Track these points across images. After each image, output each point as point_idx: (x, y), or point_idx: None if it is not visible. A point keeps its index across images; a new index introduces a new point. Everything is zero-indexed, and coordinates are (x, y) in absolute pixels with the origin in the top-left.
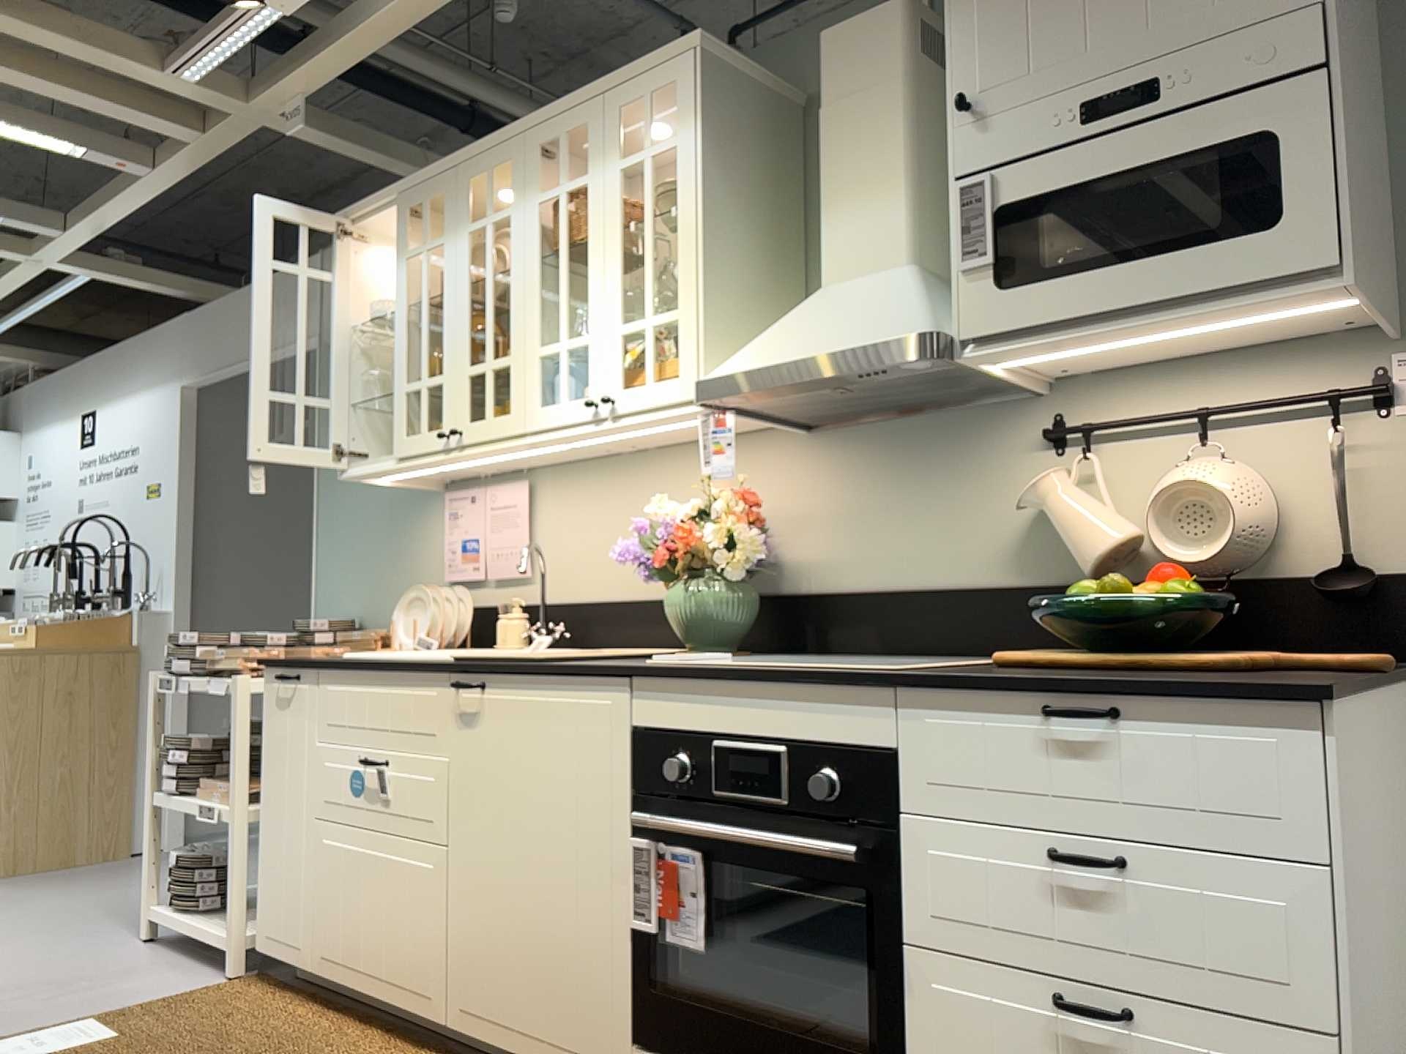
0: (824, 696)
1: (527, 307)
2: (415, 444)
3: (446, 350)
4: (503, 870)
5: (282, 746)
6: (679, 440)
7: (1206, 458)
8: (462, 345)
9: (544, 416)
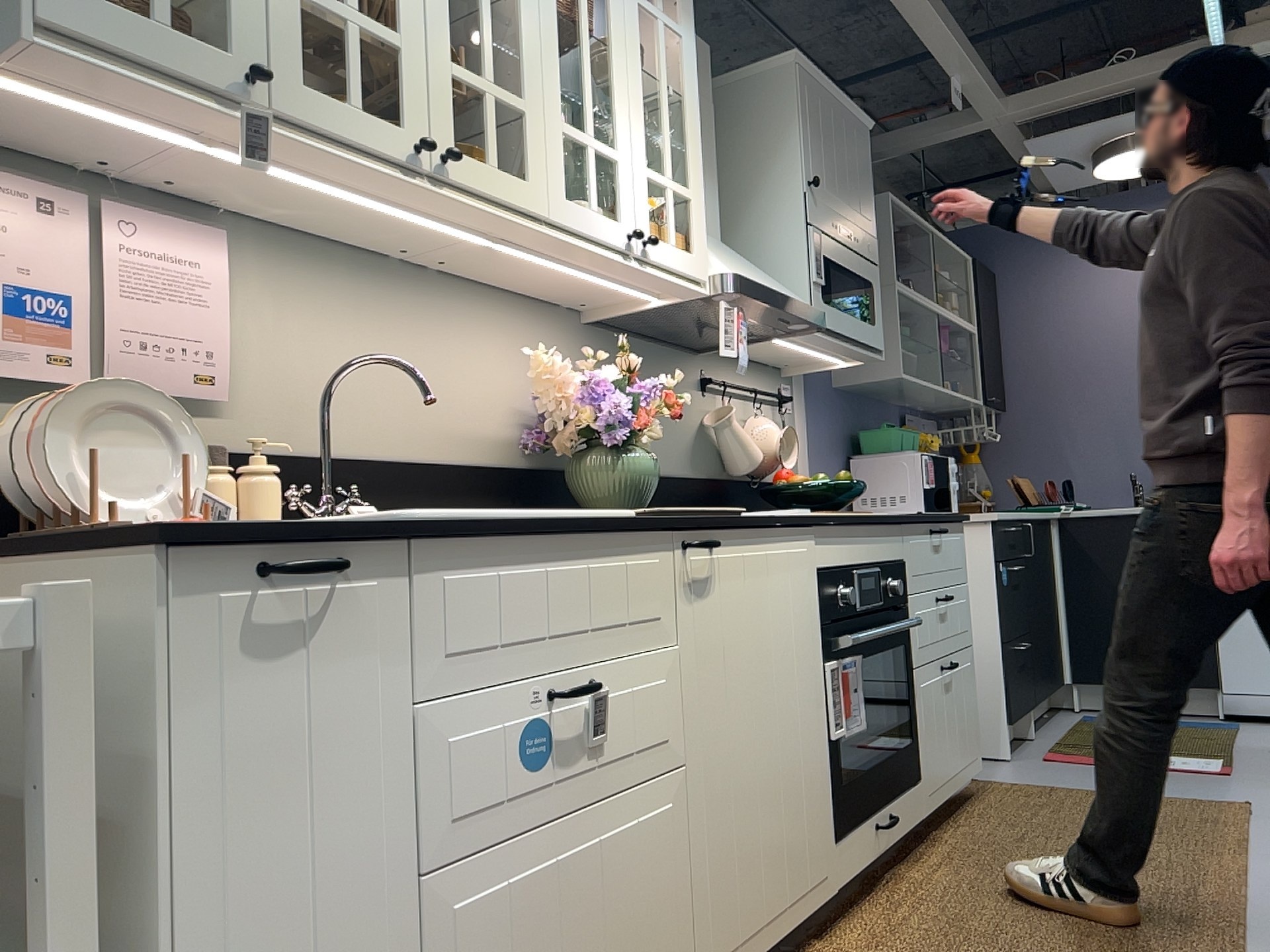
0: (887, 532)
1: (547, 56)
2: (339, 119)
3: (407, 0)
4: (746, 752)
5: (278, 757)
6: (475, 278)
7: (760, 416)
8: (439, 19)
9: (576, 217)
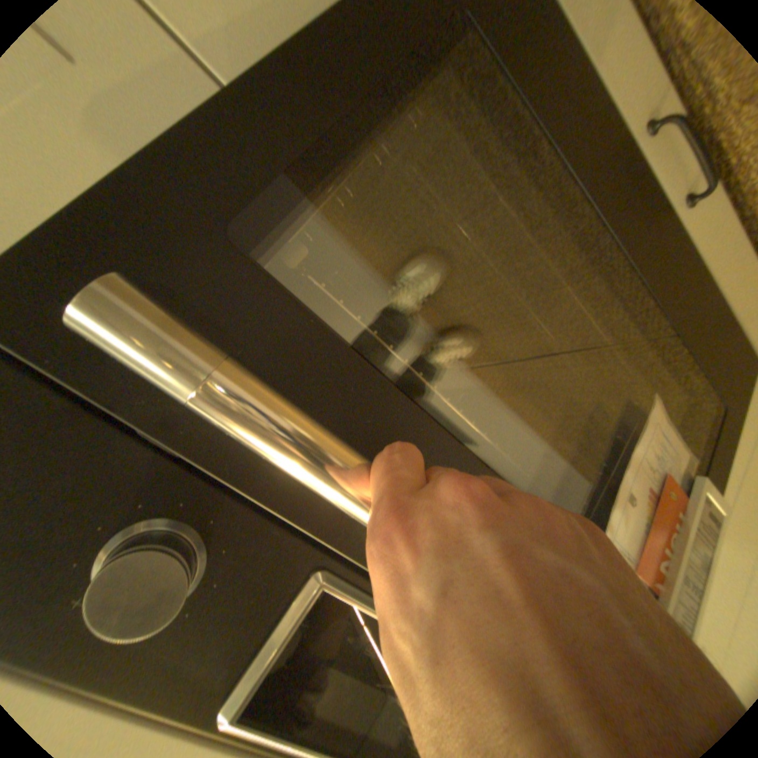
0: None
1: None
2: None
3: None
4: None
5: None
6: None
7: None
8: None
9: None
